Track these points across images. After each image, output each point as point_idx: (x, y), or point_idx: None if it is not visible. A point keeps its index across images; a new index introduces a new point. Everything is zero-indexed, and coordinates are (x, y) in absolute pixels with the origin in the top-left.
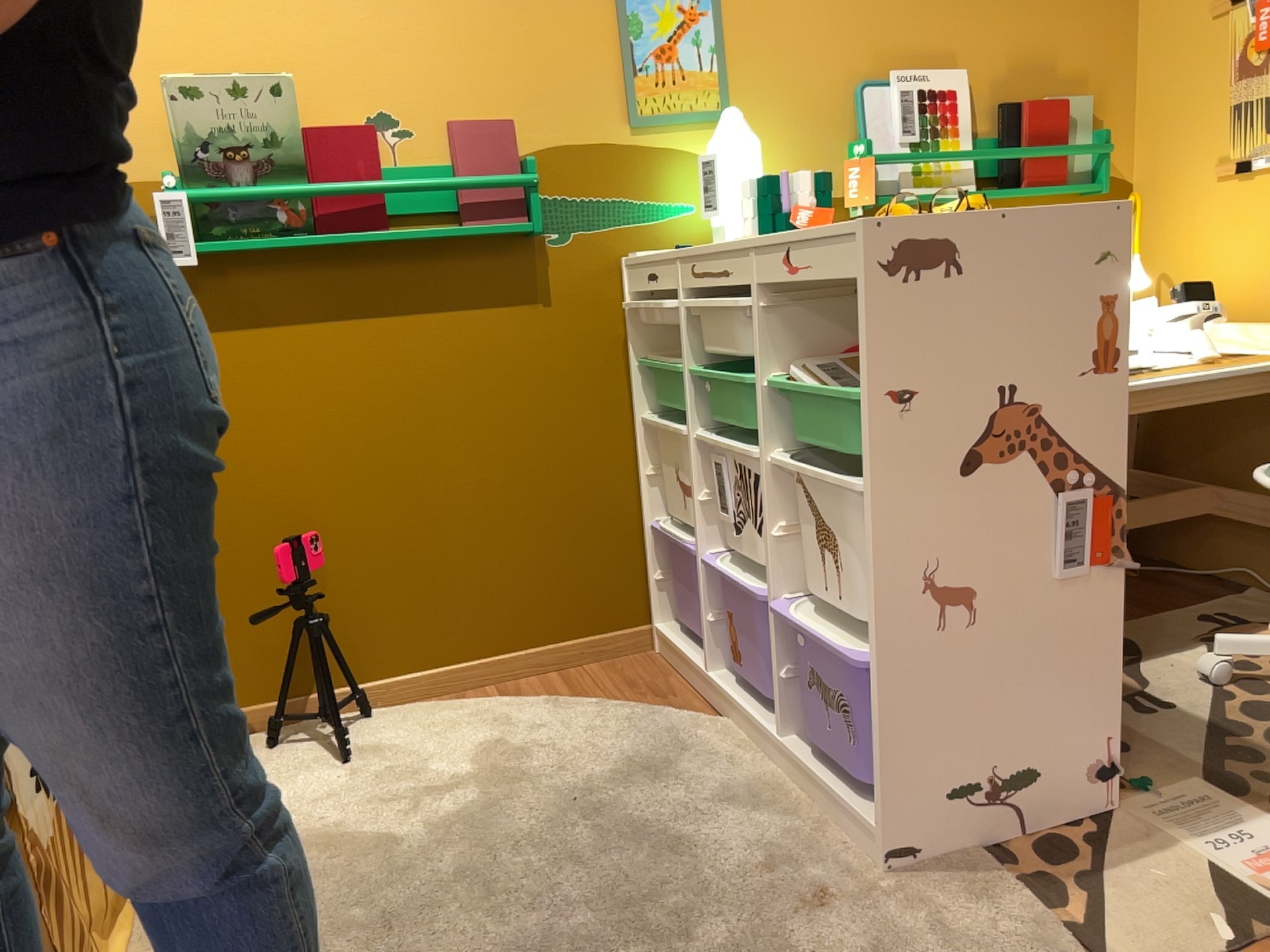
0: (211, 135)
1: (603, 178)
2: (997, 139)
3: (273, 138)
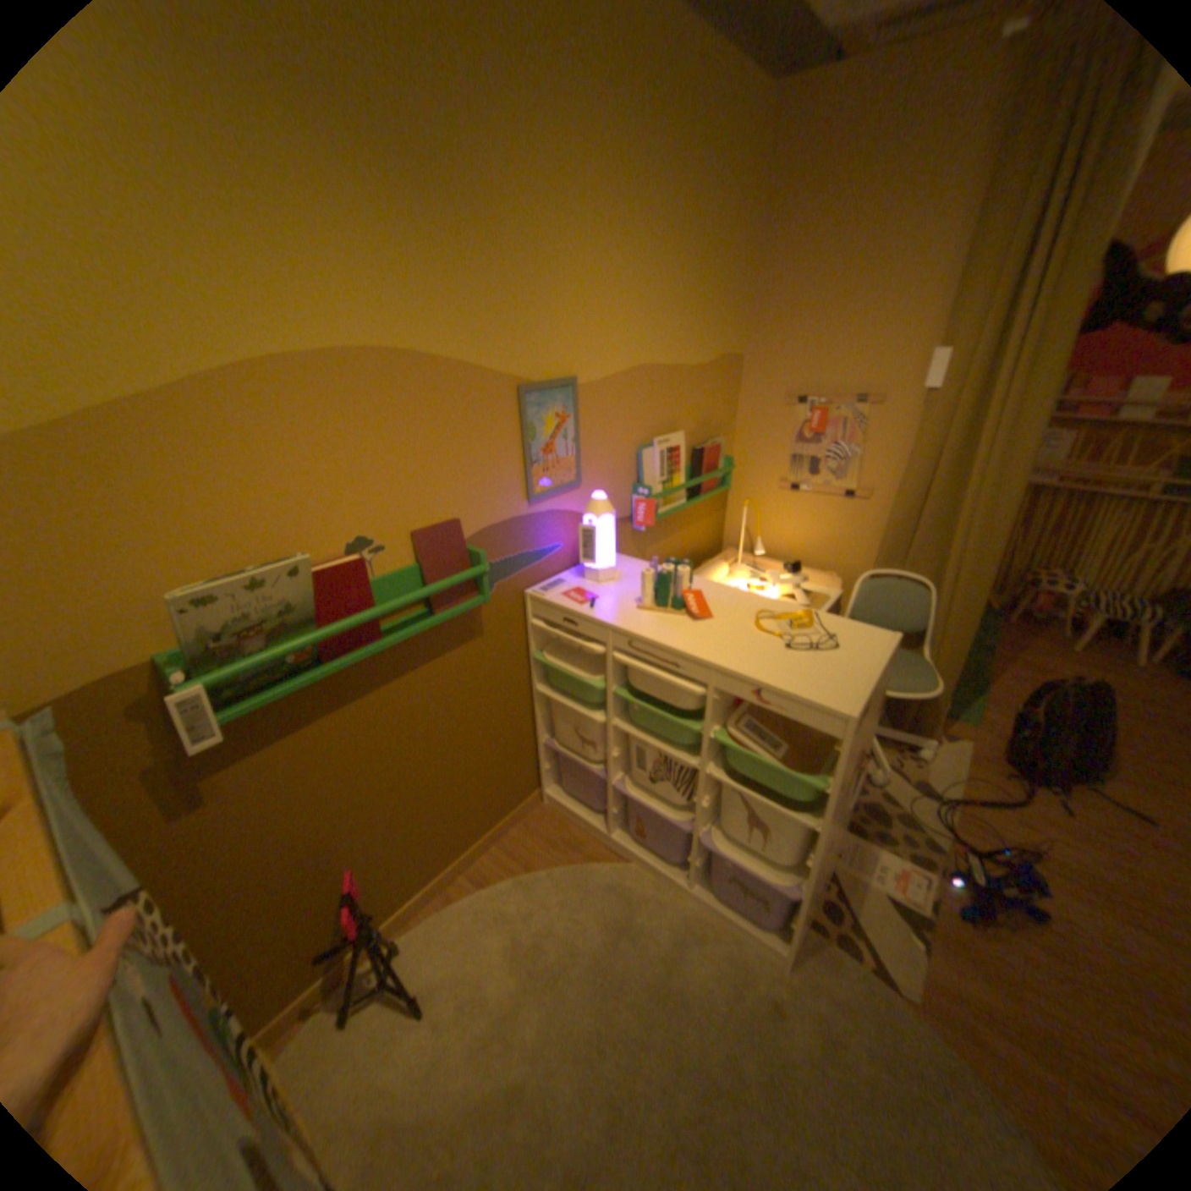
0: (225, 627)
1: (513, 543)
2: (692, 468)
3: (288, 609)
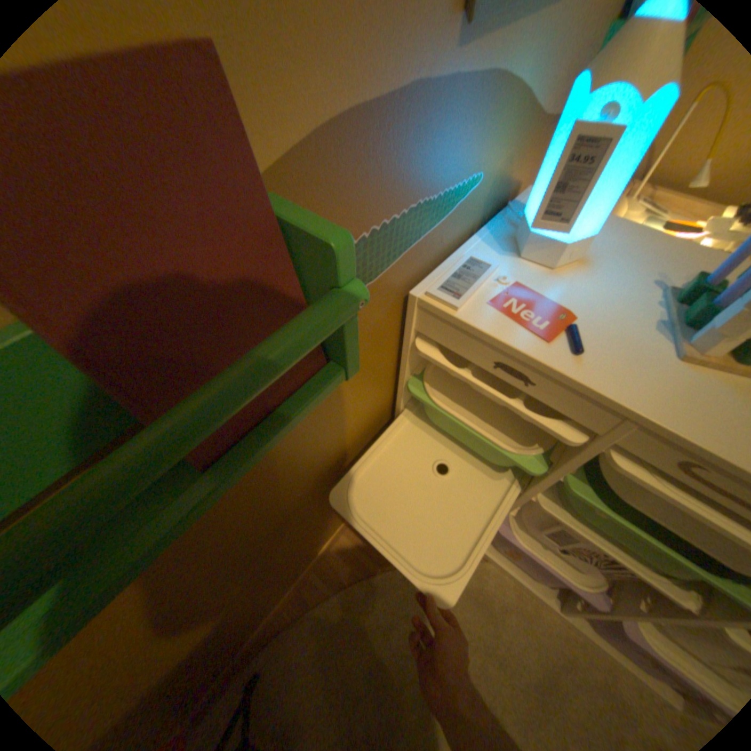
0: None
1: (407, 174)
2: None
3: None
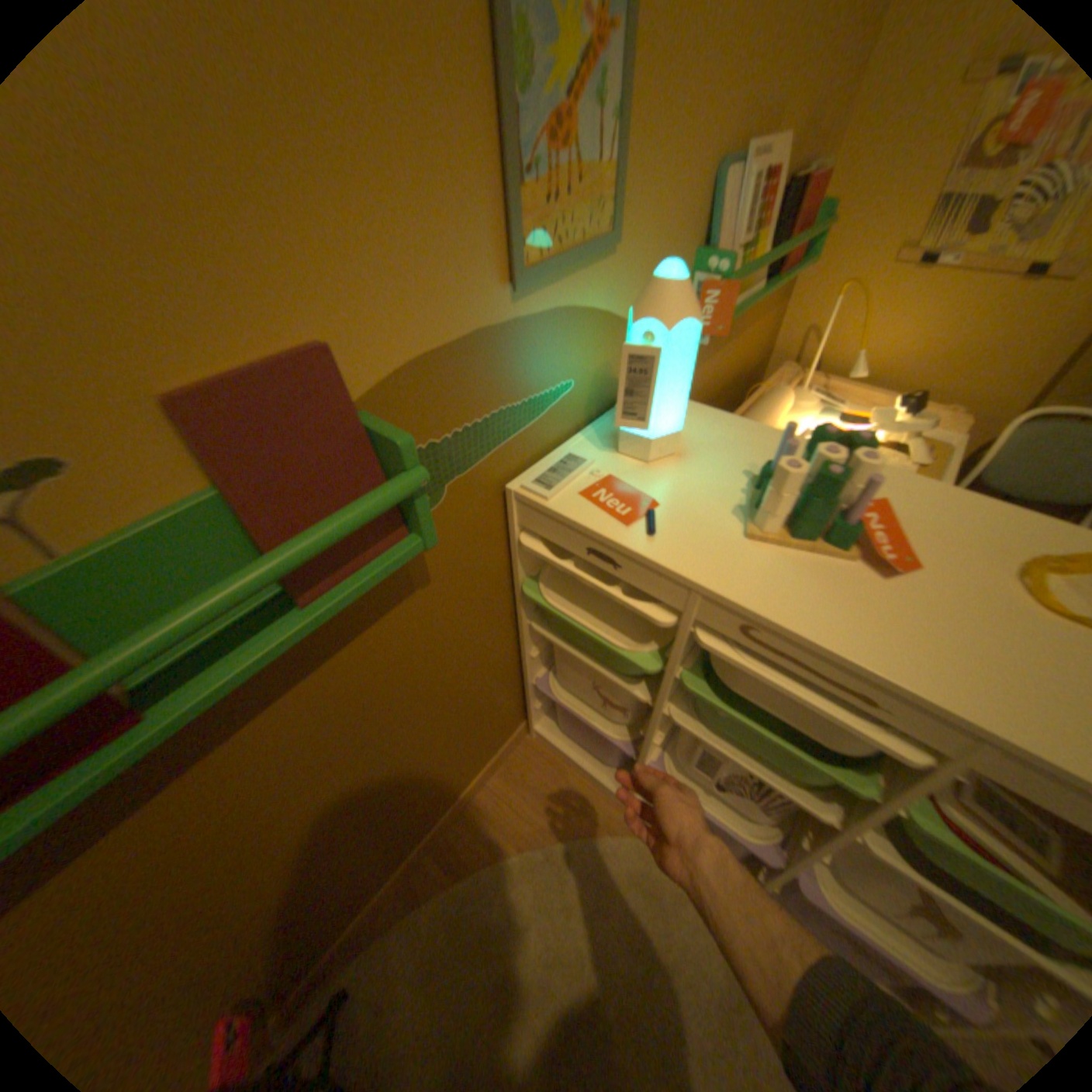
0: None
1: (481, 390)
2: (782, 219)
3: None
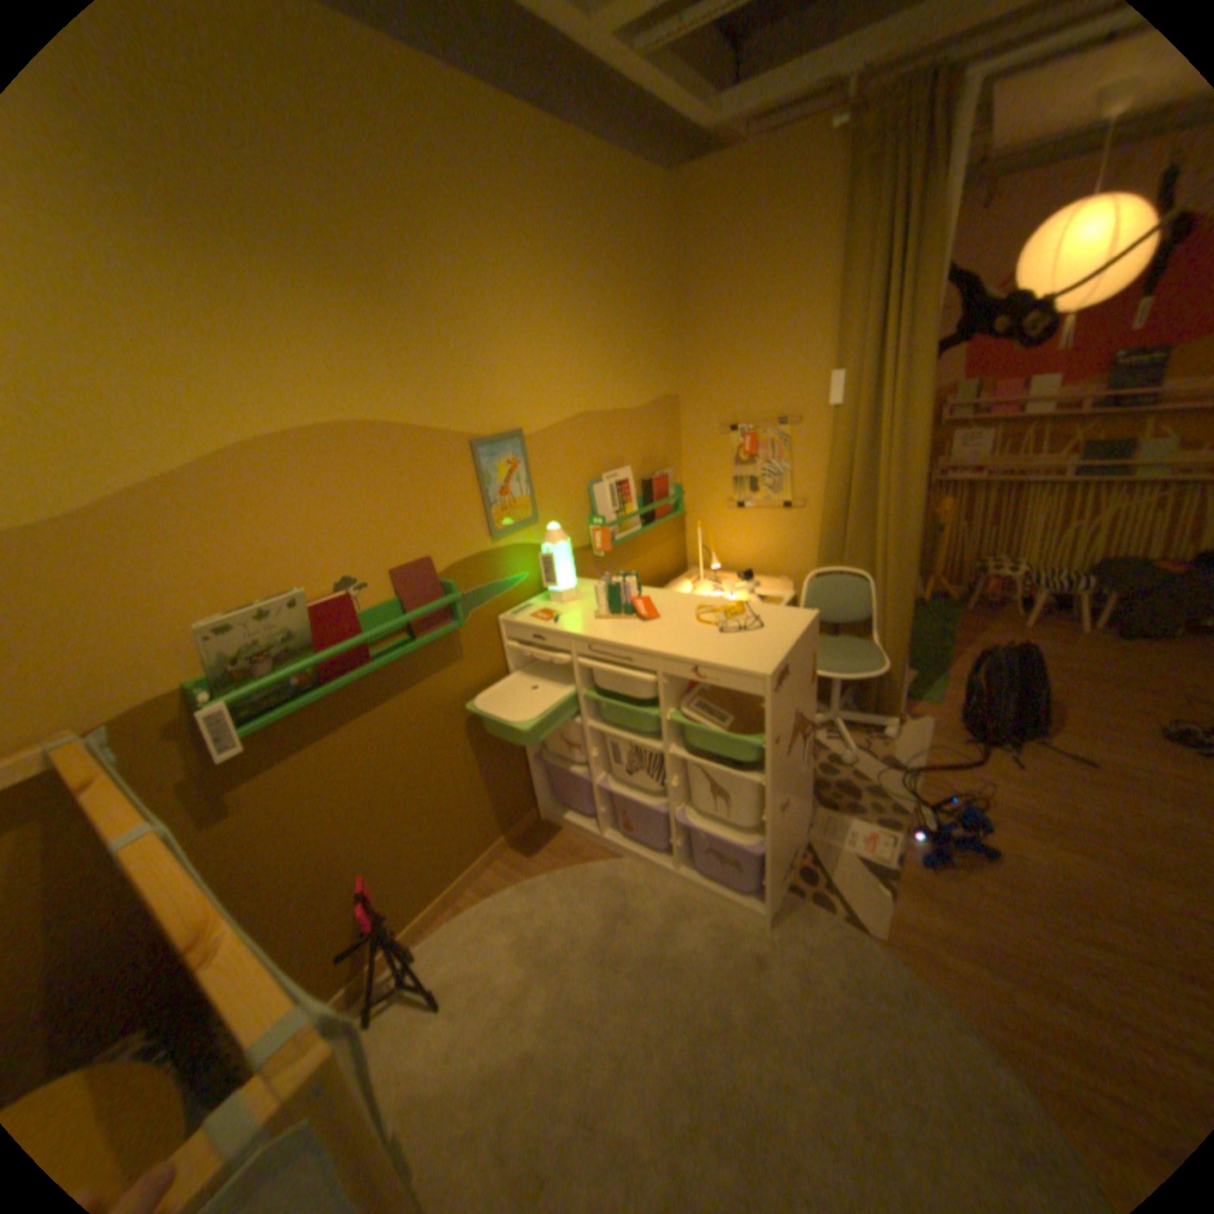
0: (239, 653)
1: (482, 575)
2: (643, 498)
3: (289, 636)
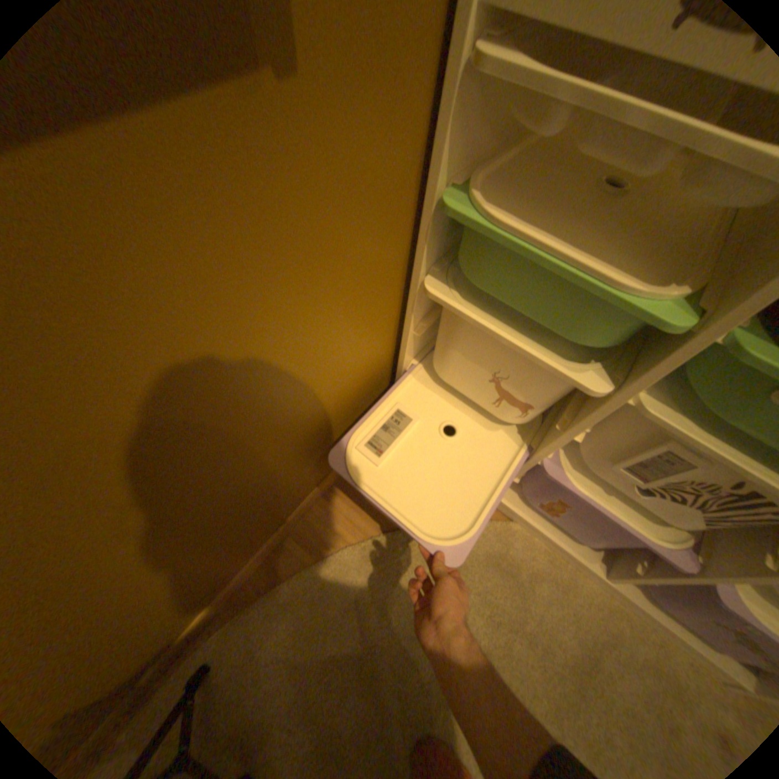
0: None
1: None
2: None
3: None
